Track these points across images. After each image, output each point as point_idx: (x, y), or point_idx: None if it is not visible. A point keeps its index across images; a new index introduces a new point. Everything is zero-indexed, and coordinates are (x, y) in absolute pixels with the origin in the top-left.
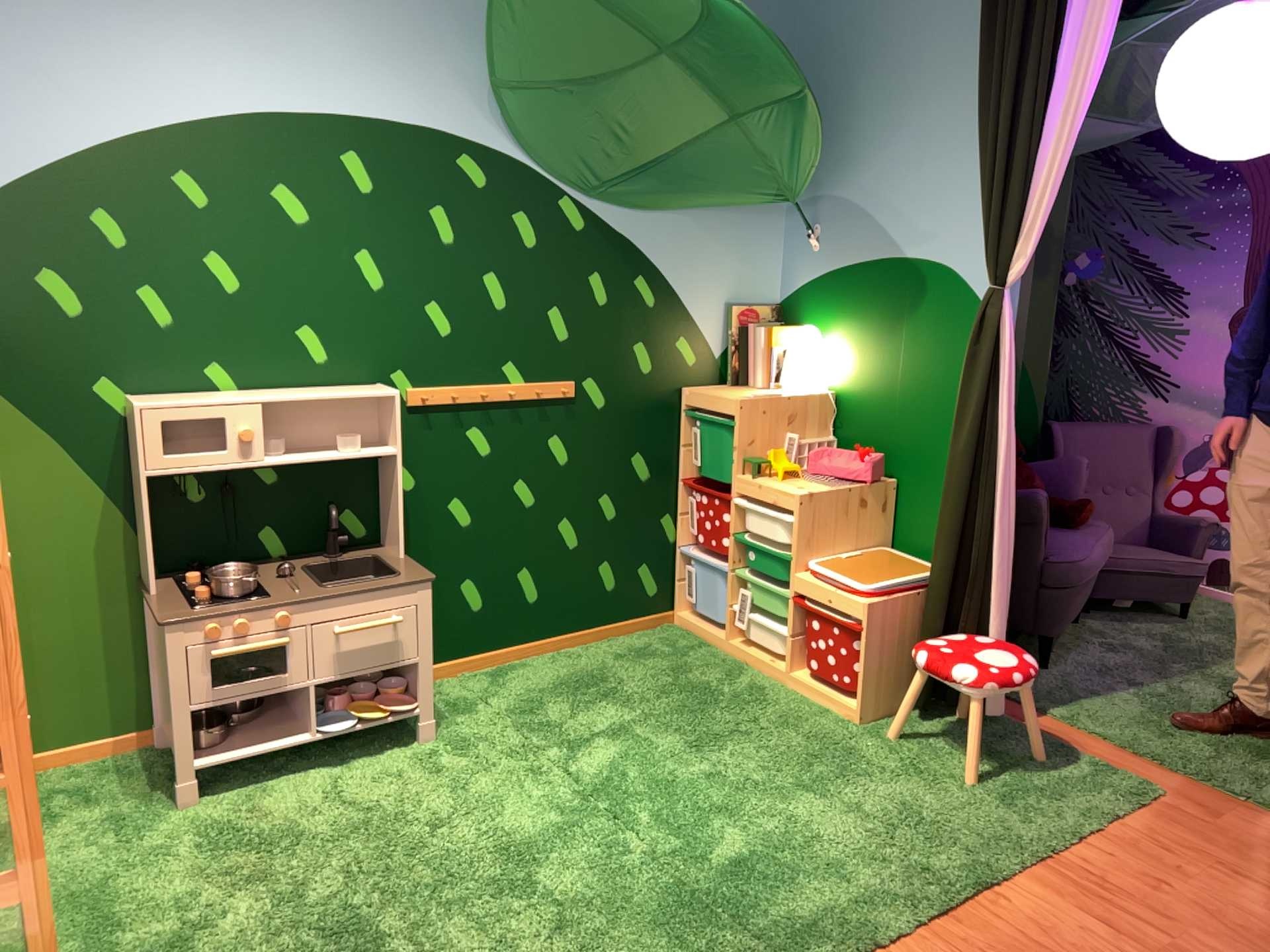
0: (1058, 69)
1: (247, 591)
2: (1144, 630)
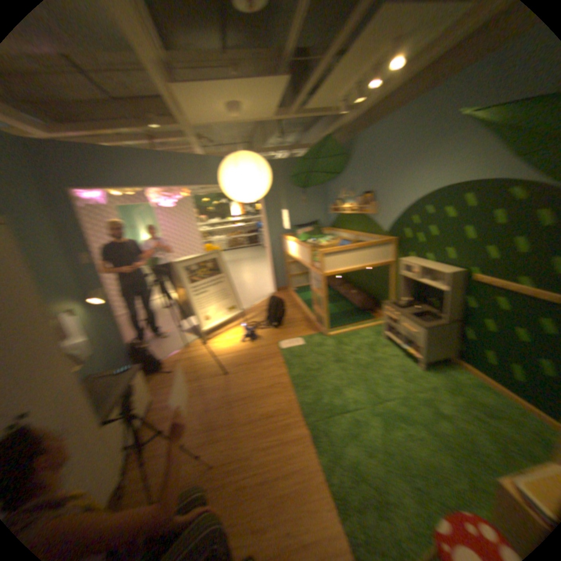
0: None
1: (401, 306)
2: None
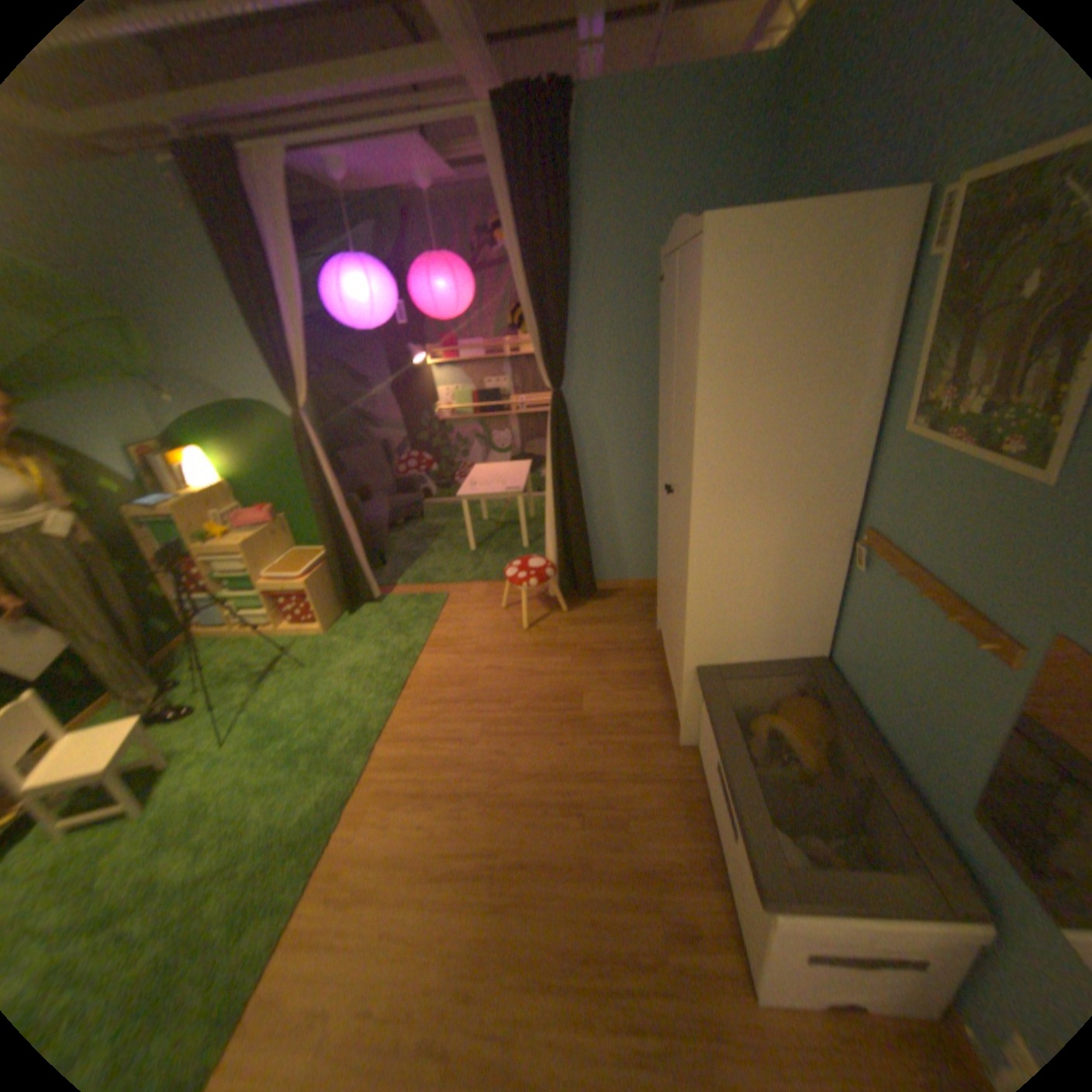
0: (281, 296)
1: None
2: (413, 530)
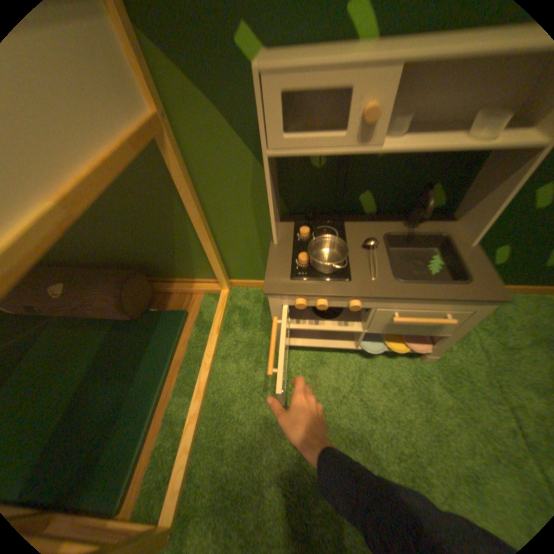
0: None
1: (334, 271)
2: None
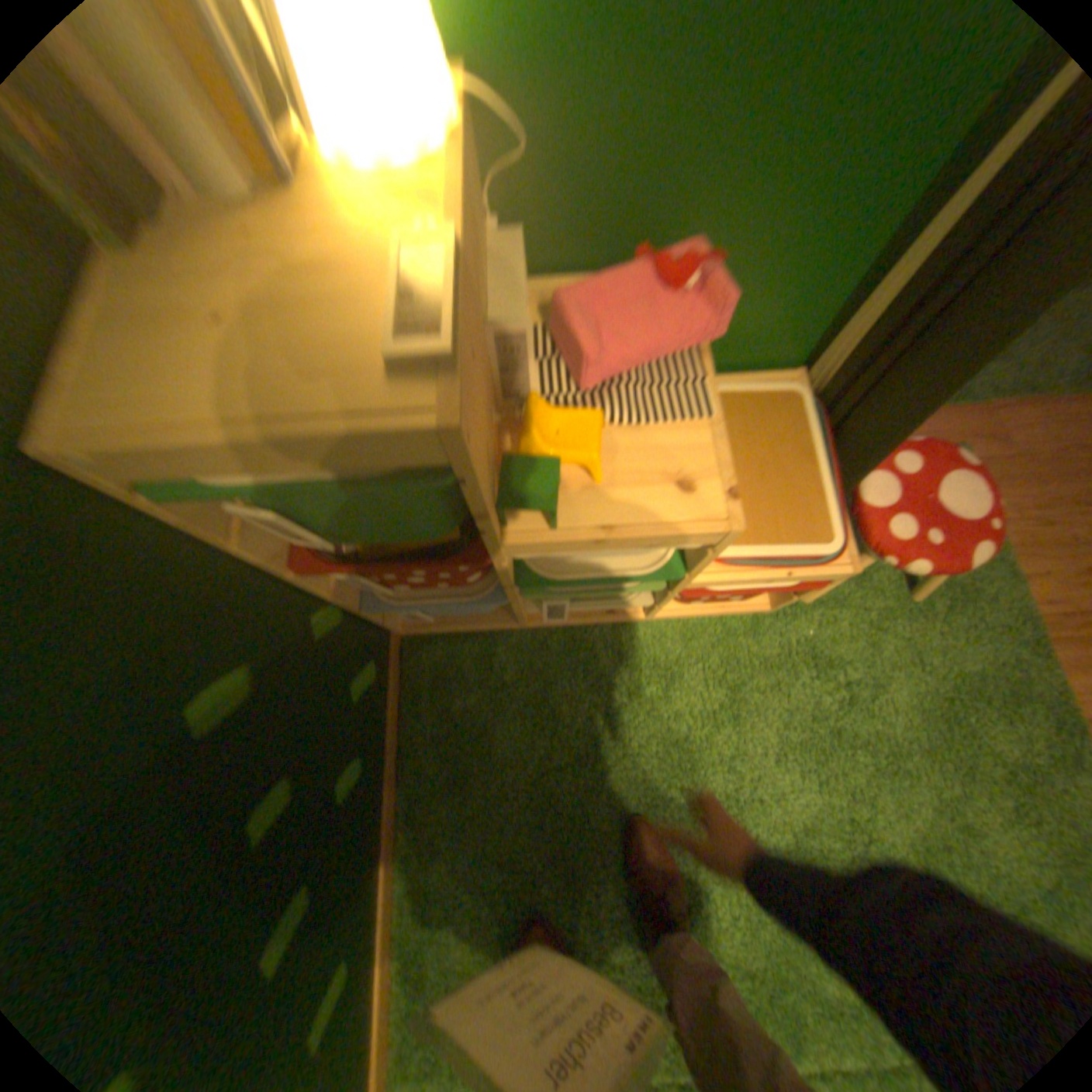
0: None
1: None
2: None
